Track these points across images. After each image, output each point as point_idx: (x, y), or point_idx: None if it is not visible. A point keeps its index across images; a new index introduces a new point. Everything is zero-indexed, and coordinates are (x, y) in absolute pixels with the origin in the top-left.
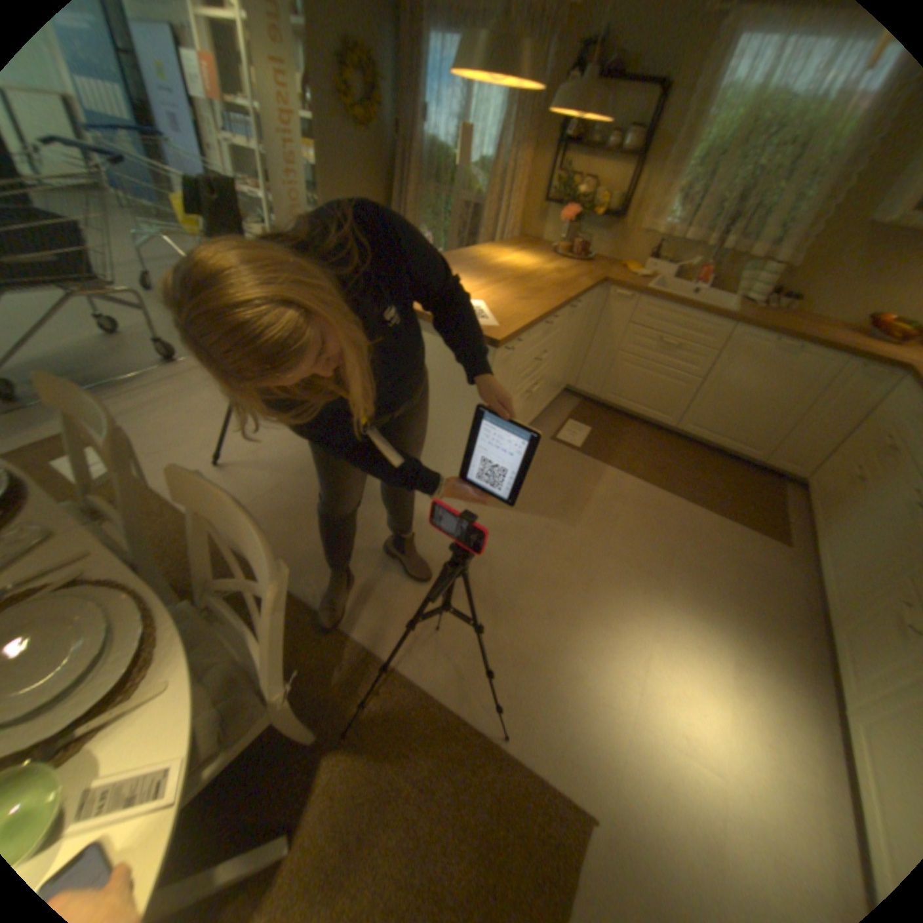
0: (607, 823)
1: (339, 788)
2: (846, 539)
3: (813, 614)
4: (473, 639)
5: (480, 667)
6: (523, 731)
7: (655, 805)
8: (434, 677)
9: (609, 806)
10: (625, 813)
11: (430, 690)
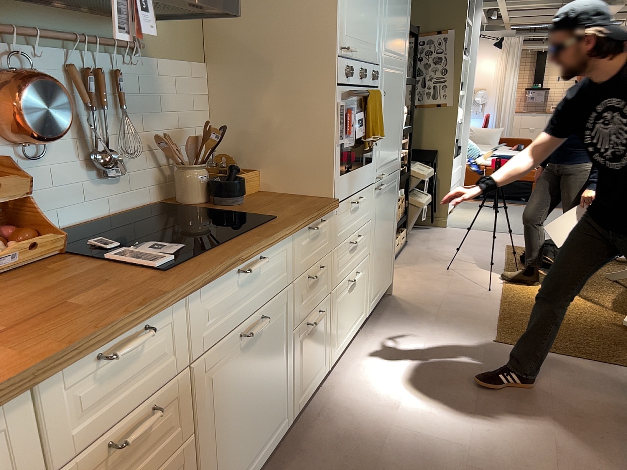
0: (486, 342)
1: (622, 338)
2: (227, 464)
3: (275, 468)
4: (623, 394)
5: (602, 381)
6: (549, 361)
7: (462, 348)
8: (625, 374)
9: (487, 346)
10: (478, 345)
11: (621, 369)
